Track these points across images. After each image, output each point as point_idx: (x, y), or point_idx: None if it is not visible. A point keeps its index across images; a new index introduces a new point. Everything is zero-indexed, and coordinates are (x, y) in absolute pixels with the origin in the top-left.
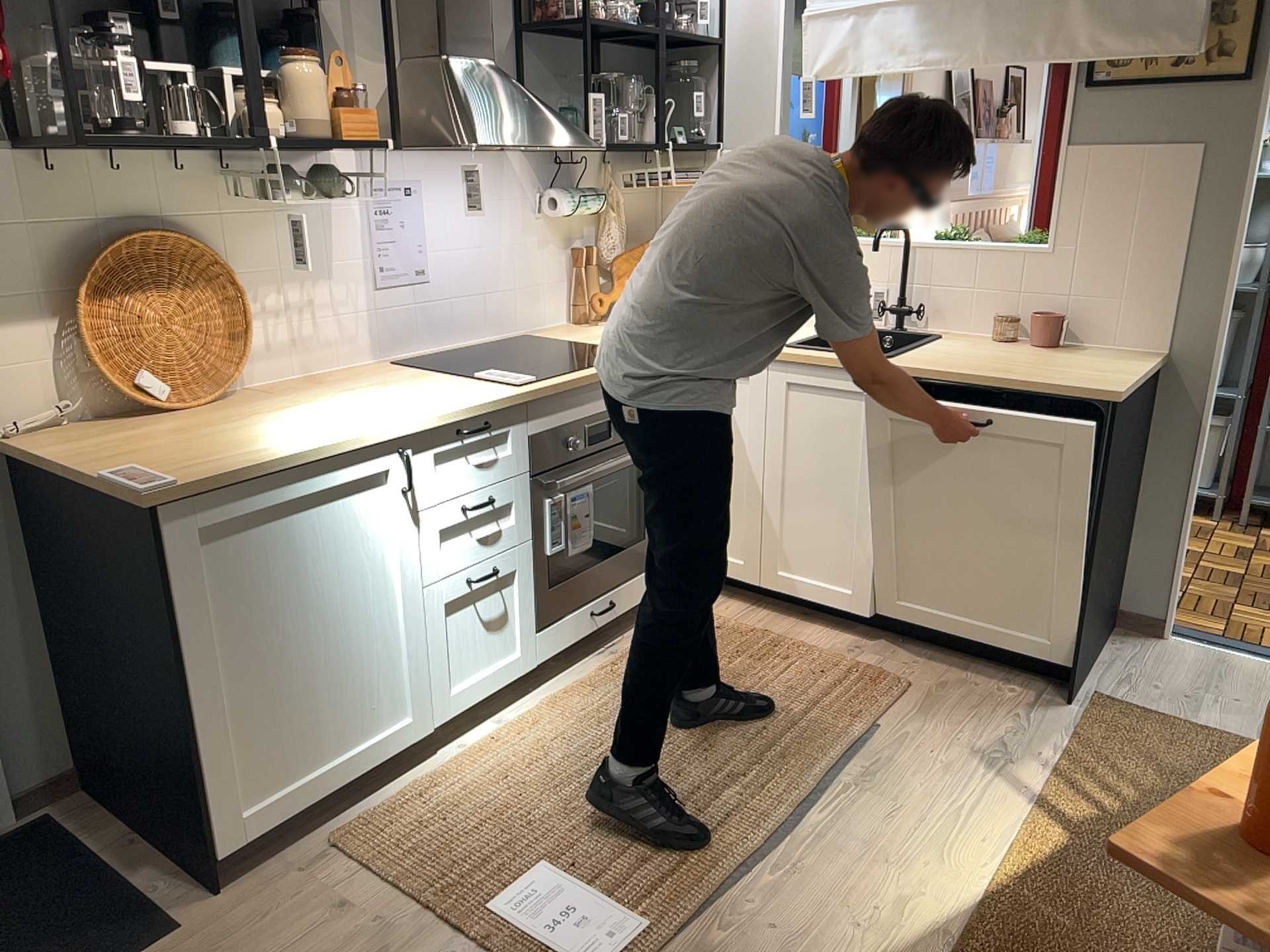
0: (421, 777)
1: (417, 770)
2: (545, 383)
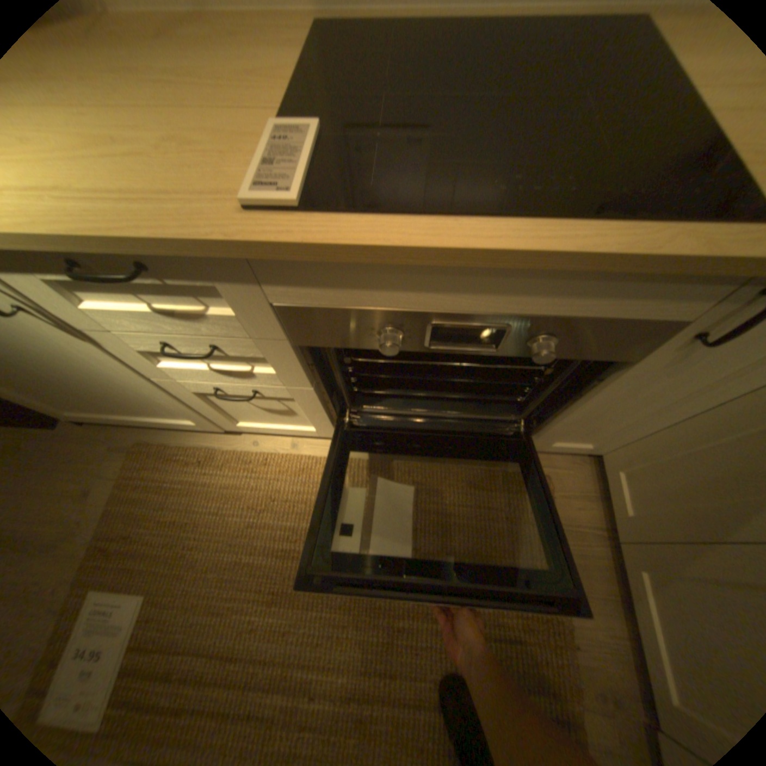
0: (211, 443)
1: (218, 435)
2: (297, 230)
